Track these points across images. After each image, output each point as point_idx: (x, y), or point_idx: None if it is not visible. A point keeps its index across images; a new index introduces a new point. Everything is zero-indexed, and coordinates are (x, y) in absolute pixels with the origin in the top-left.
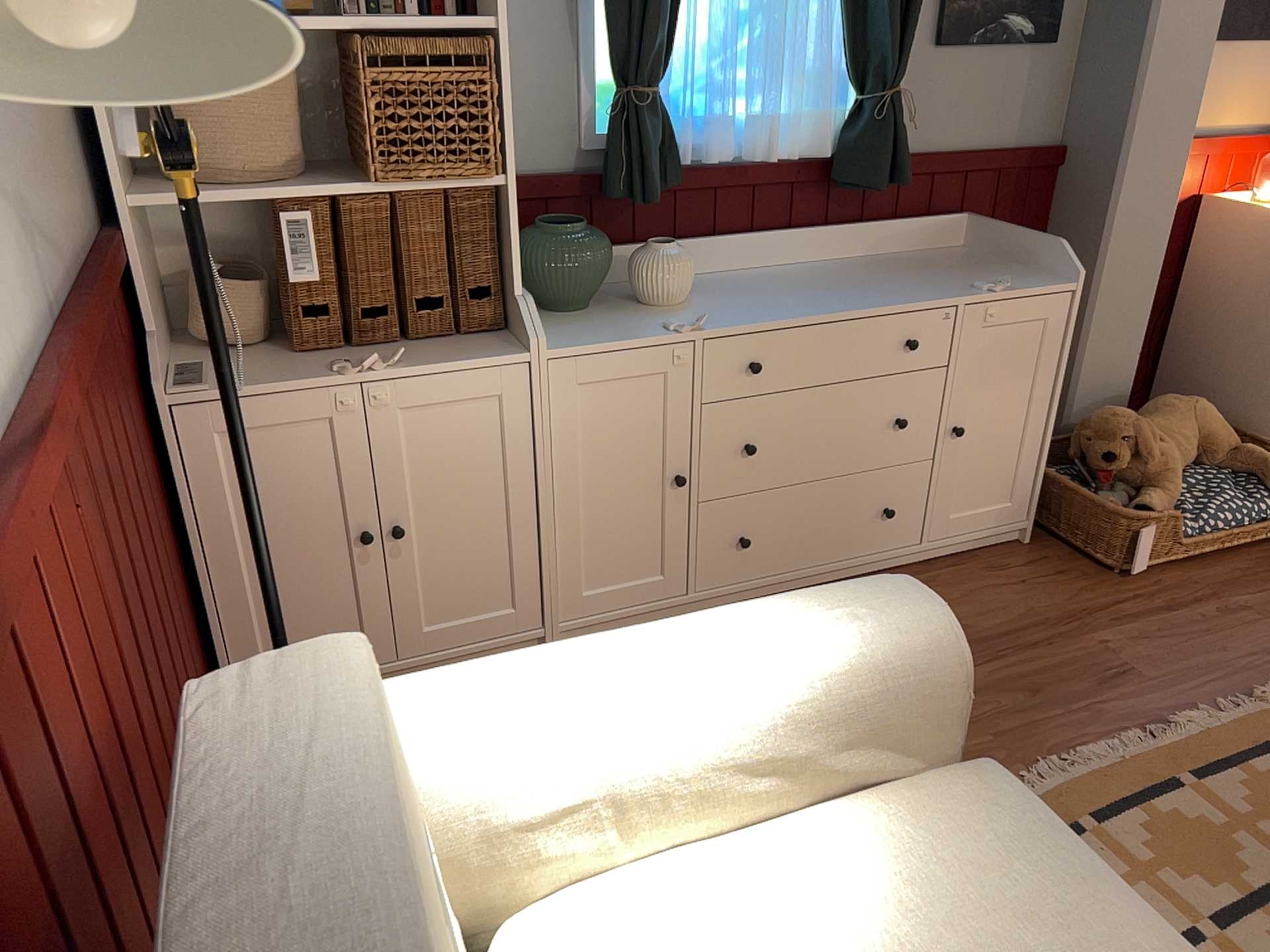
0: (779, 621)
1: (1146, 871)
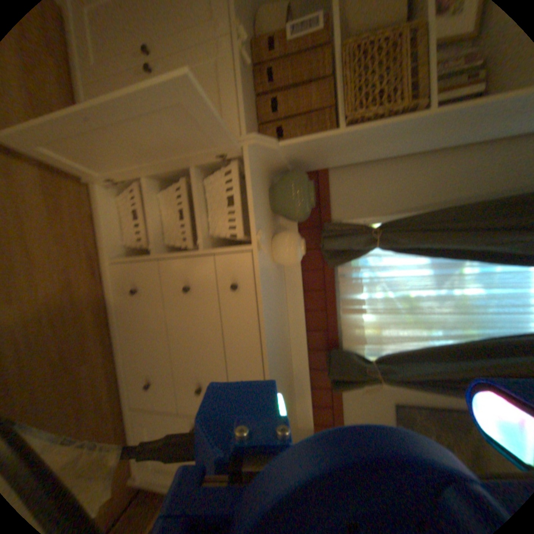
0: None
1: None
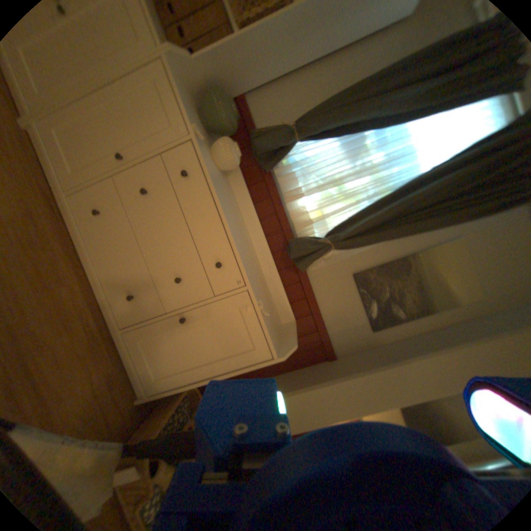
0: None
1: None
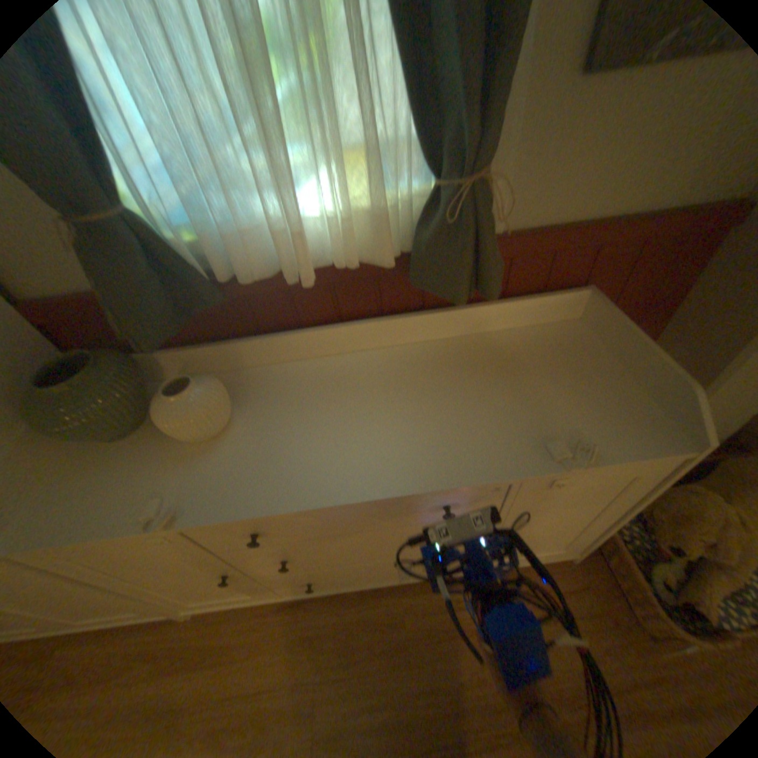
0: None
1: None
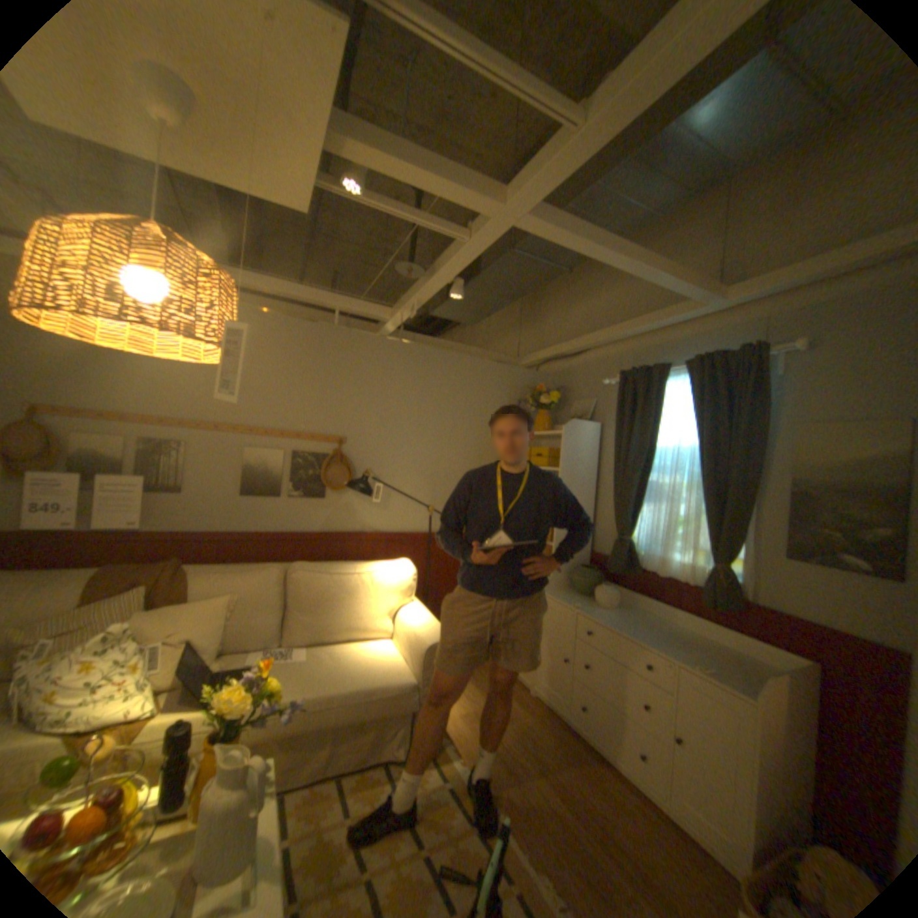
0: (431, 626)
1: (456, 847)
